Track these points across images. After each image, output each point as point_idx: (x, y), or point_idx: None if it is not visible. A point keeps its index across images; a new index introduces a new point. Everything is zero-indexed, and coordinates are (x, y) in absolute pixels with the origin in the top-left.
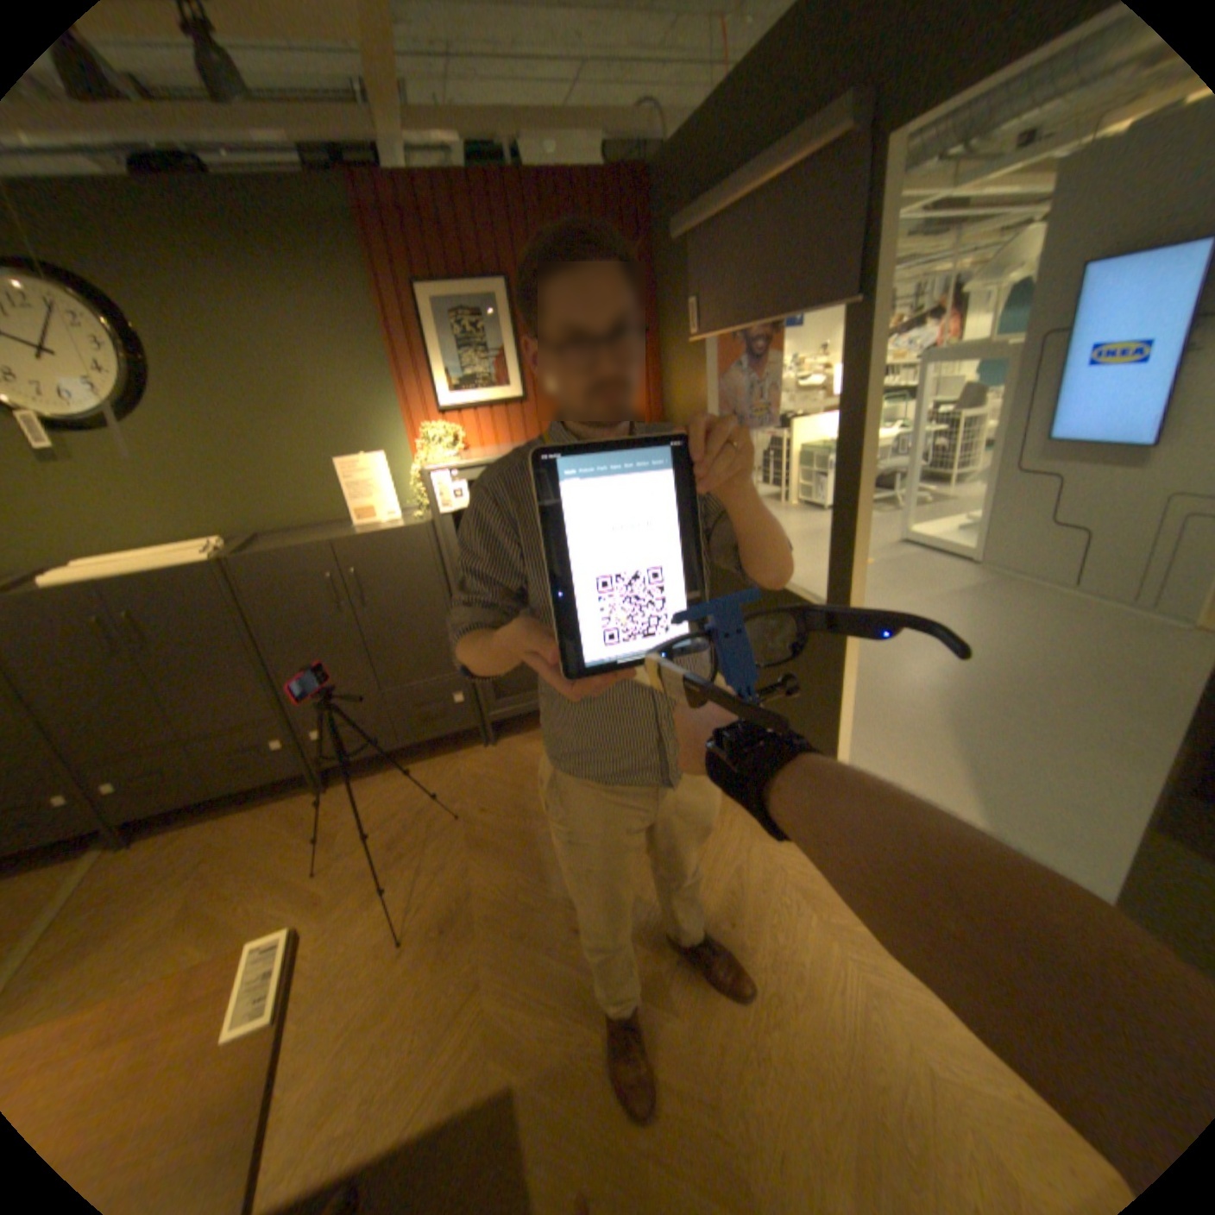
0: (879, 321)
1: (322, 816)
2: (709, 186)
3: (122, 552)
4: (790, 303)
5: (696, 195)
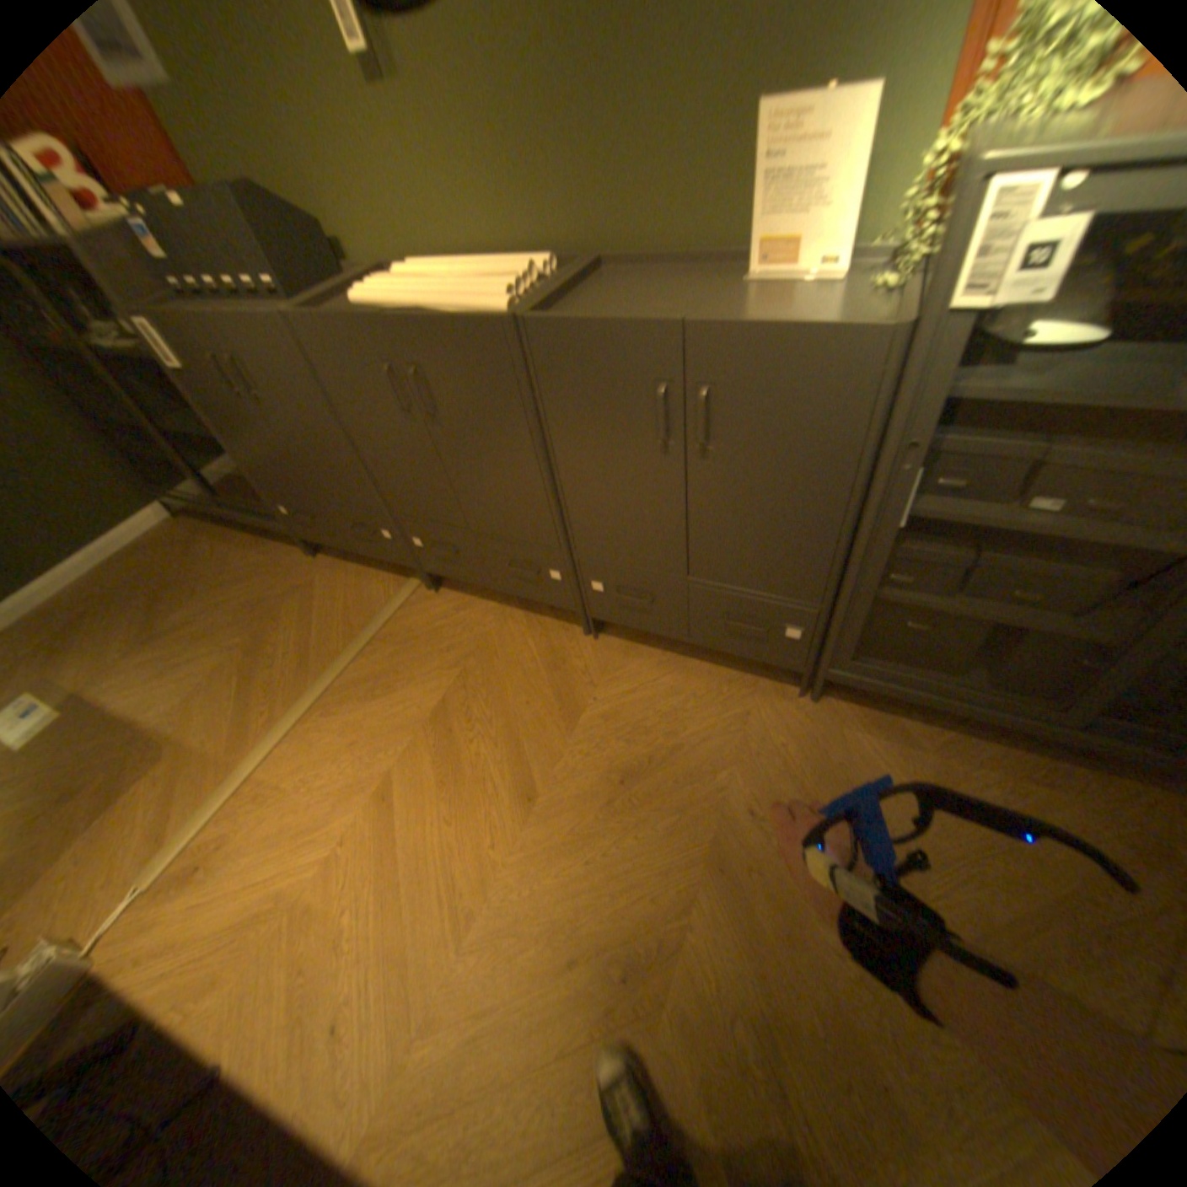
0: None
1: (580, 671)
2: None
3: (451, 254)
4: None
5: None
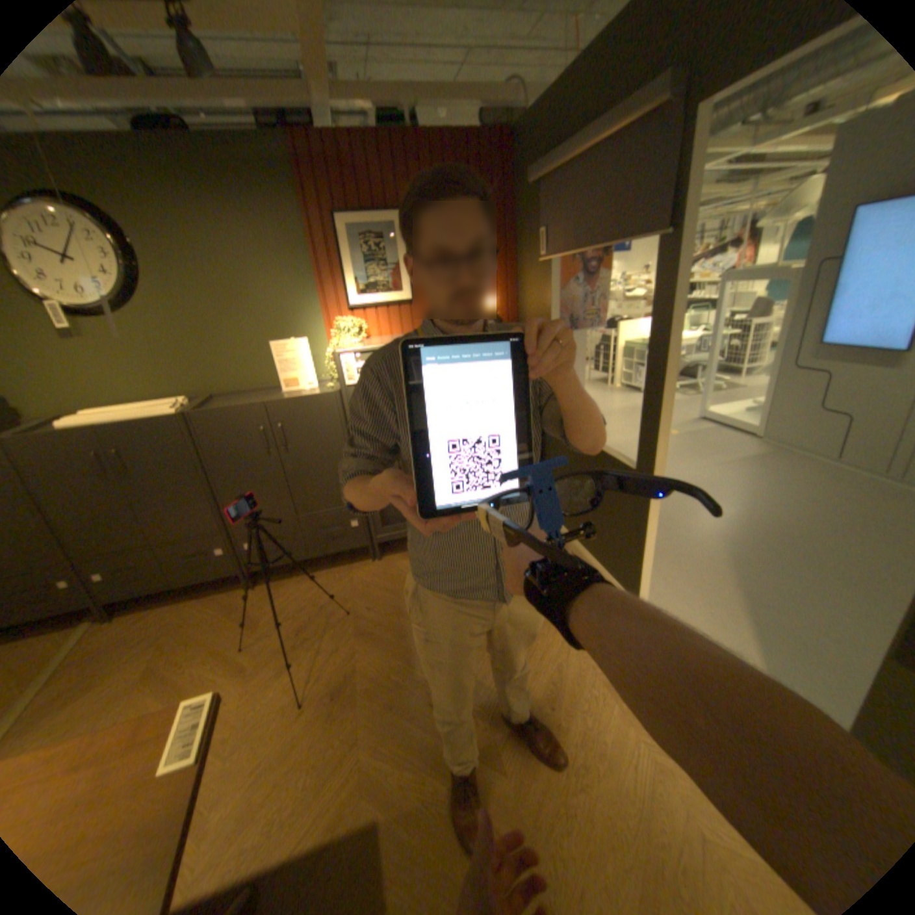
0: (686, 248)
1: (250, 606)
2: (558, 143)
3: (116, 405)
4: (616, 233)
5: (549, 150)
